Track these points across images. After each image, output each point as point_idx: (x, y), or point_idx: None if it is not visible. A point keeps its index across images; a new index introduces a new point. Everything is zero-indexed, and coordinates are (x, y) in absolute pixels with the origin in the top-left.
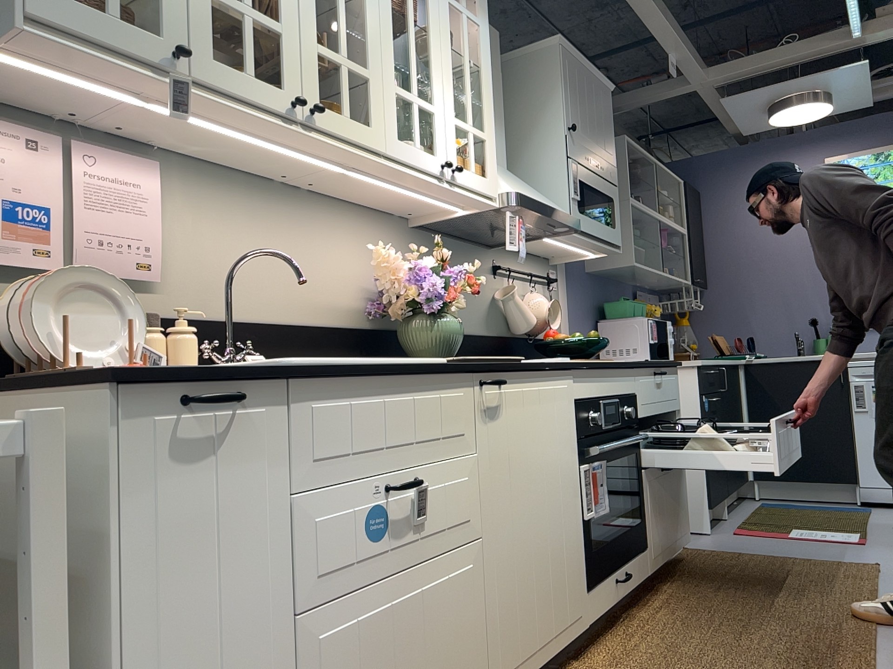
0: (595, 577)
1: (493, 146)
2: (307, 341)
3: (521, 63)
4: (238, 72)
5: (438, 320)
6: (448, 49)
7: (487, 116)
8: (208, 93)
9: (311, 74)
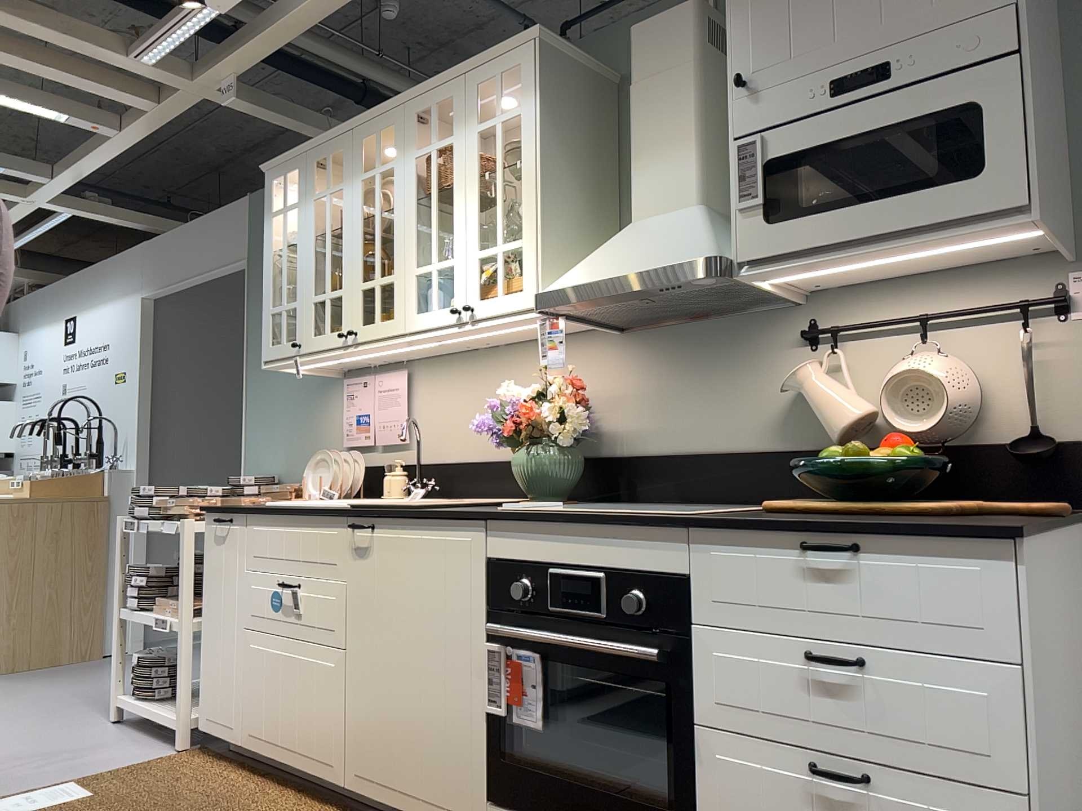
0: (507, 799)
1: (530, 246)
2: (494, 474)
3: None
4: (322, 335)
5: (520, 453)
6: (471, 185)
7: (523, 215)
8: (311, 356)
9: (355, 307)
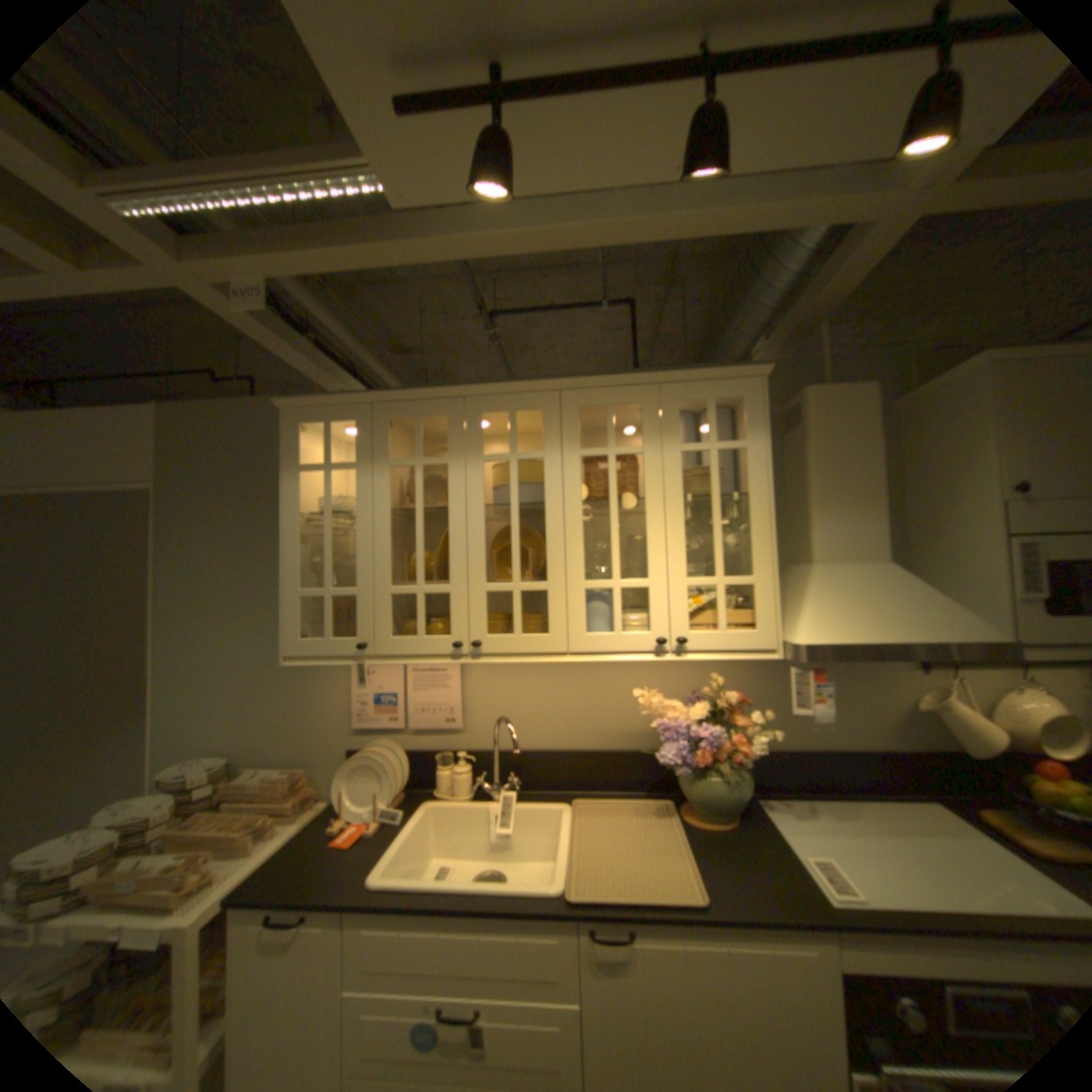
0: None
1: (769, 588)
2: (592, 765)
3: (943, 393)
4: (413, 638)
5: (704, 778)
6: (677, 506)
7: (758, 554)
8: (391, 661)
9: (480, 612)
